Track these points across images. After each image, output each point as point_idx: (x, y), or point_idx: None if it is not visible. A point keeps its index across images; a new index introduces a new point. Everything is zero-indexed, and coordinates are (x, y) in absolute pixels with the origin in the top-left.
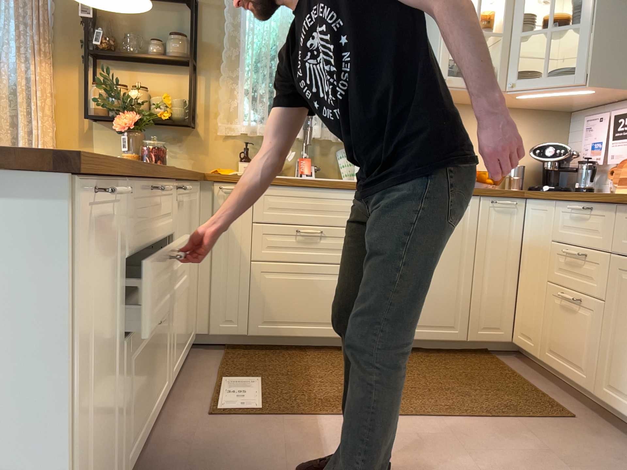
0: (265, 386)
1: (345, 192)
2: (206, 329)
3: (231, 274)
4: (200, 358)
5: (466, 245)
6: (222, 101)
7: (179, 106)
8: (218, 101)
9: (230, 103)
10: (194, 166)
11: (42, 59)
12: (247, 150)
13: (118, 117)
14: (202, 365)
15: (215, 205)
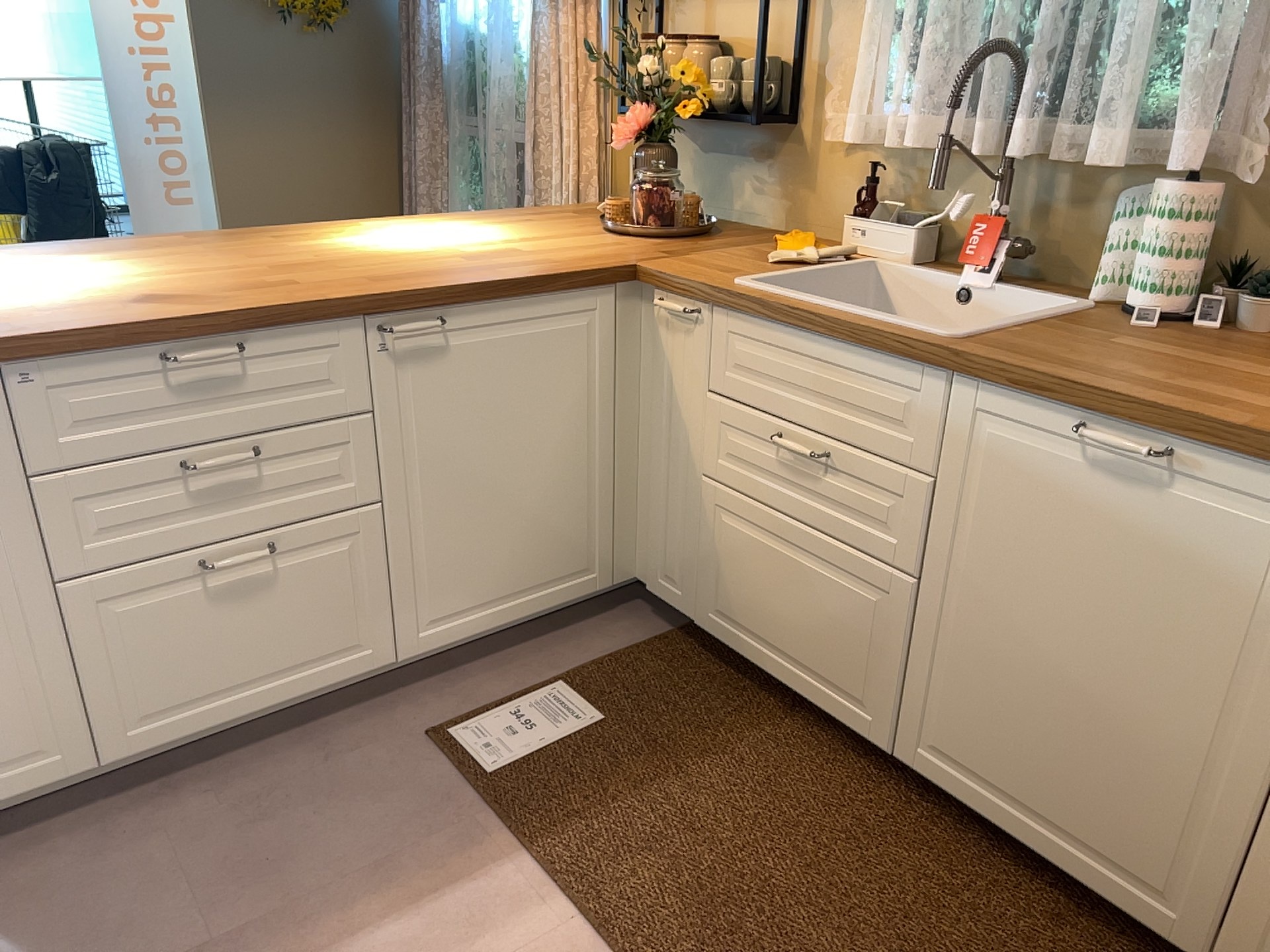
0: (583, 738)
1: (890, 364)
2: (646, 575)
3: (676, 488)
4: (615, 624)
5: (1262, 660)
6: (833, 59)
7: (750, 79)
8: (839, 56)
9: (857, 60)
10: (786, 217)
11: (572, 2)
12: (868, 188)
13: (628, 115)
14: (589, 640)
15: (656, 336)
